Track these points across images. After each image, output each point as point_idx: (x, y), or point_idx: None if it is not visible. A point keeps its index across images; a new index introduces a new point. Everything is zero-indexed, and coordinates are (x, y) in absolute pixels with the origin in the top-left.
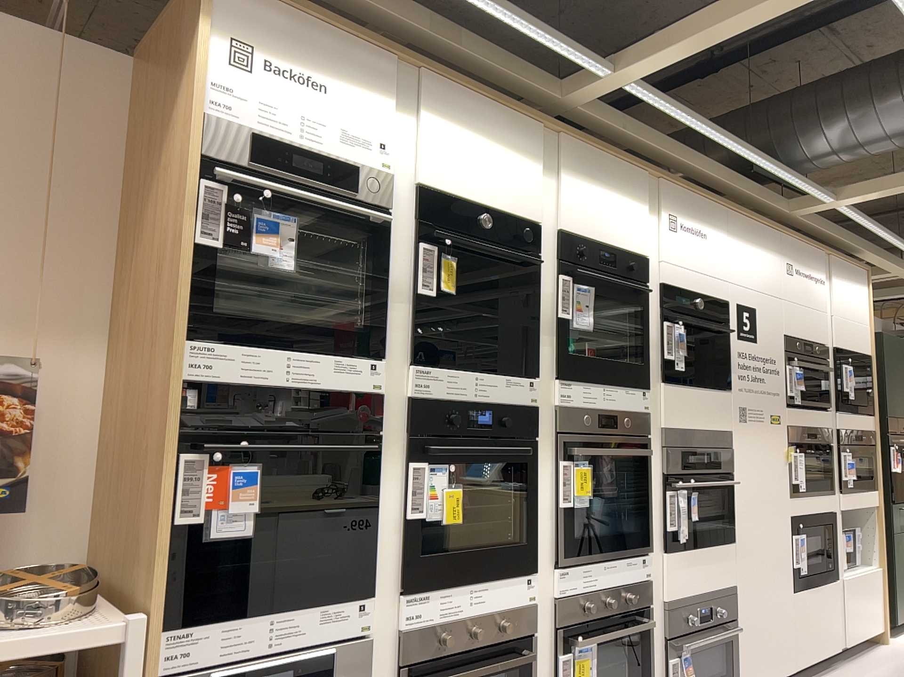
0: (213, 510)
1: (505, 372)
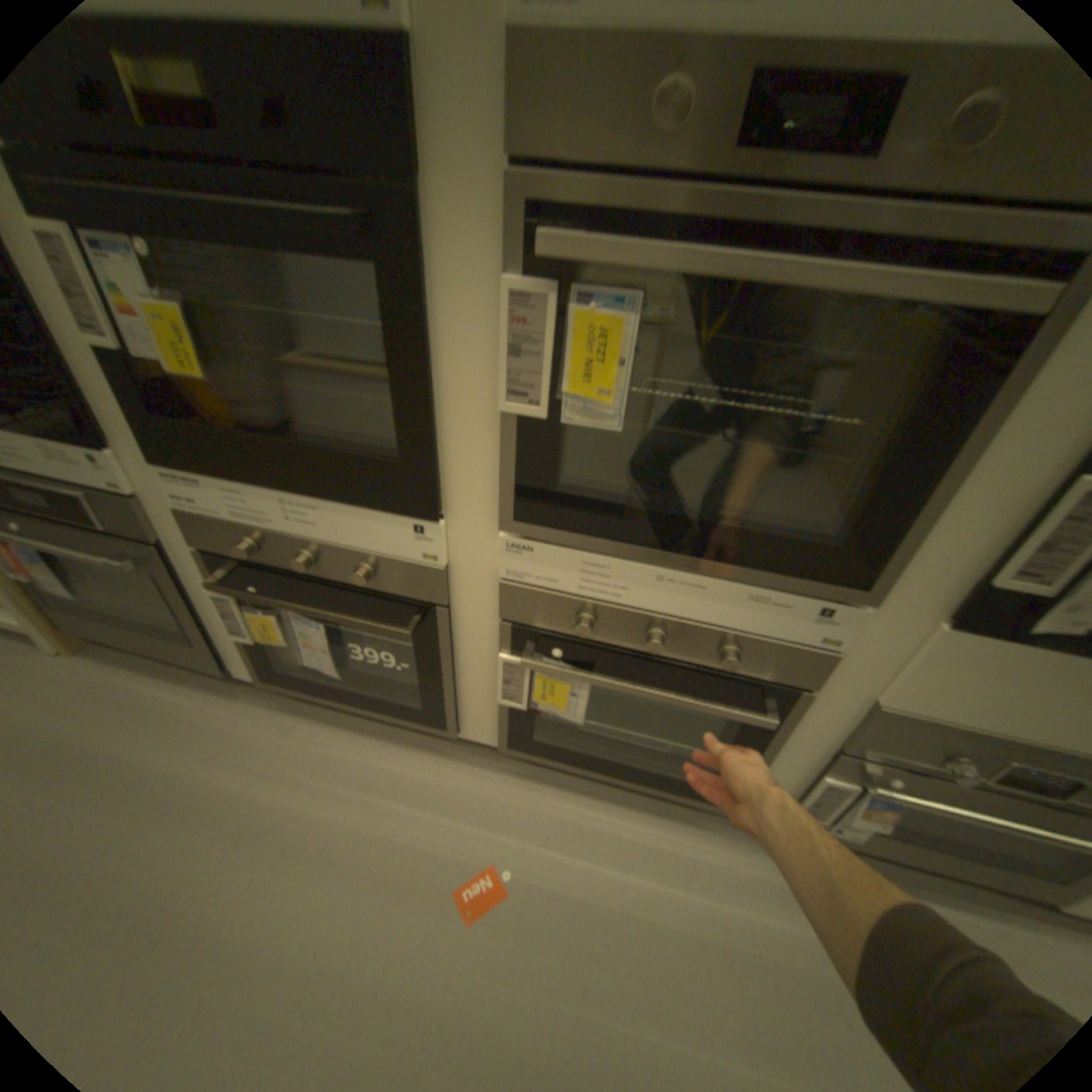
0: None
1: None
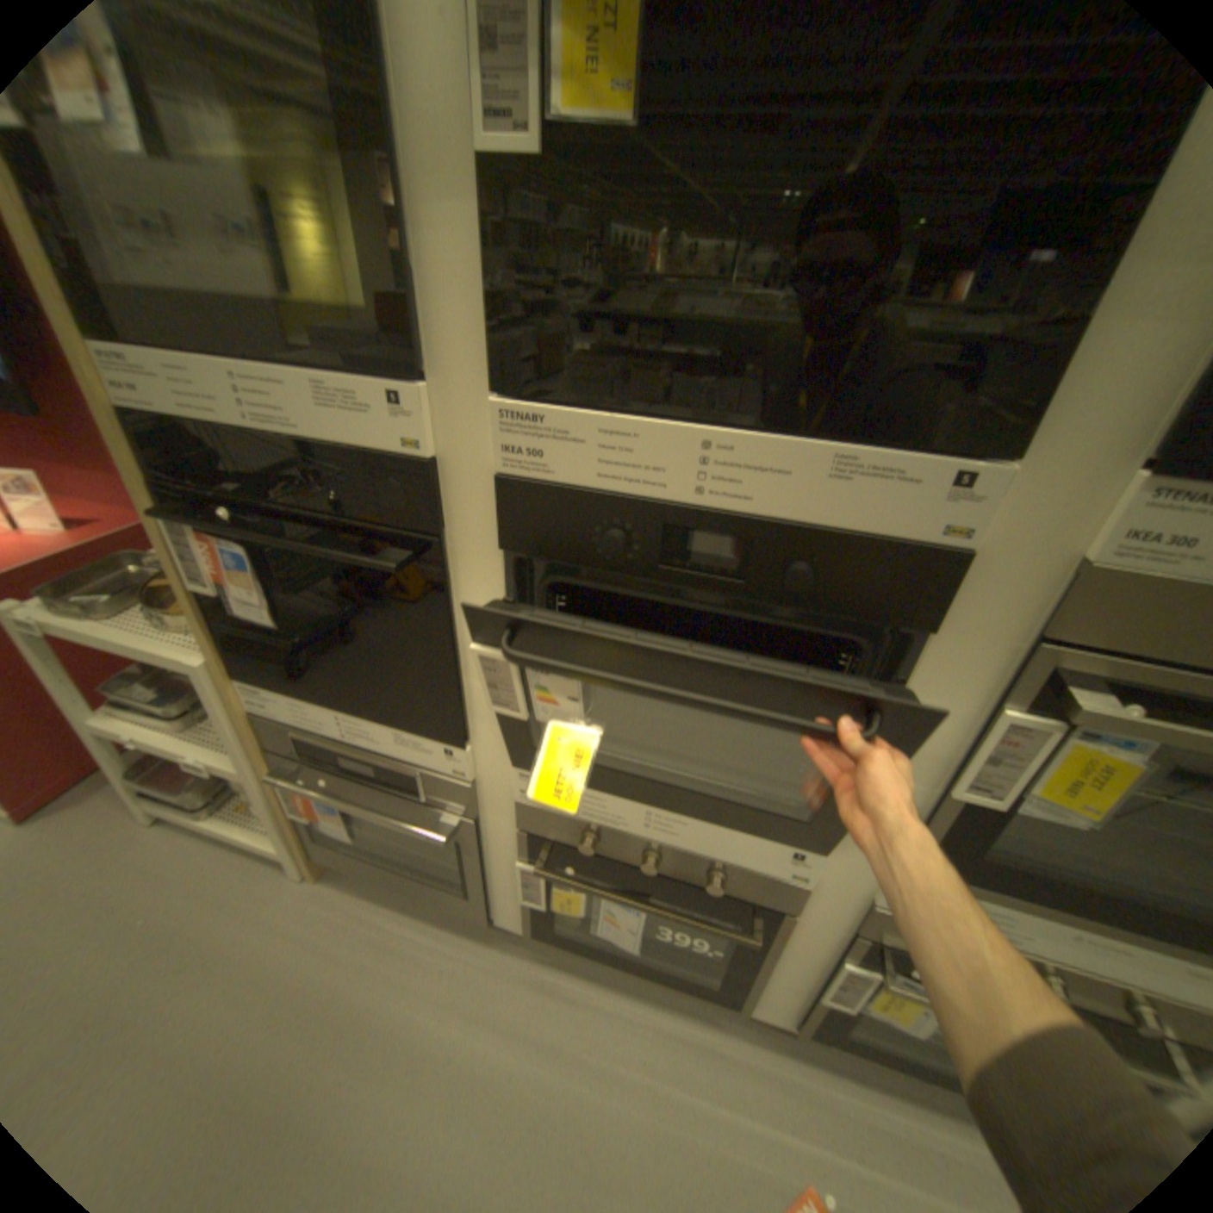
0: (211, 590)
1: (855, 431)
